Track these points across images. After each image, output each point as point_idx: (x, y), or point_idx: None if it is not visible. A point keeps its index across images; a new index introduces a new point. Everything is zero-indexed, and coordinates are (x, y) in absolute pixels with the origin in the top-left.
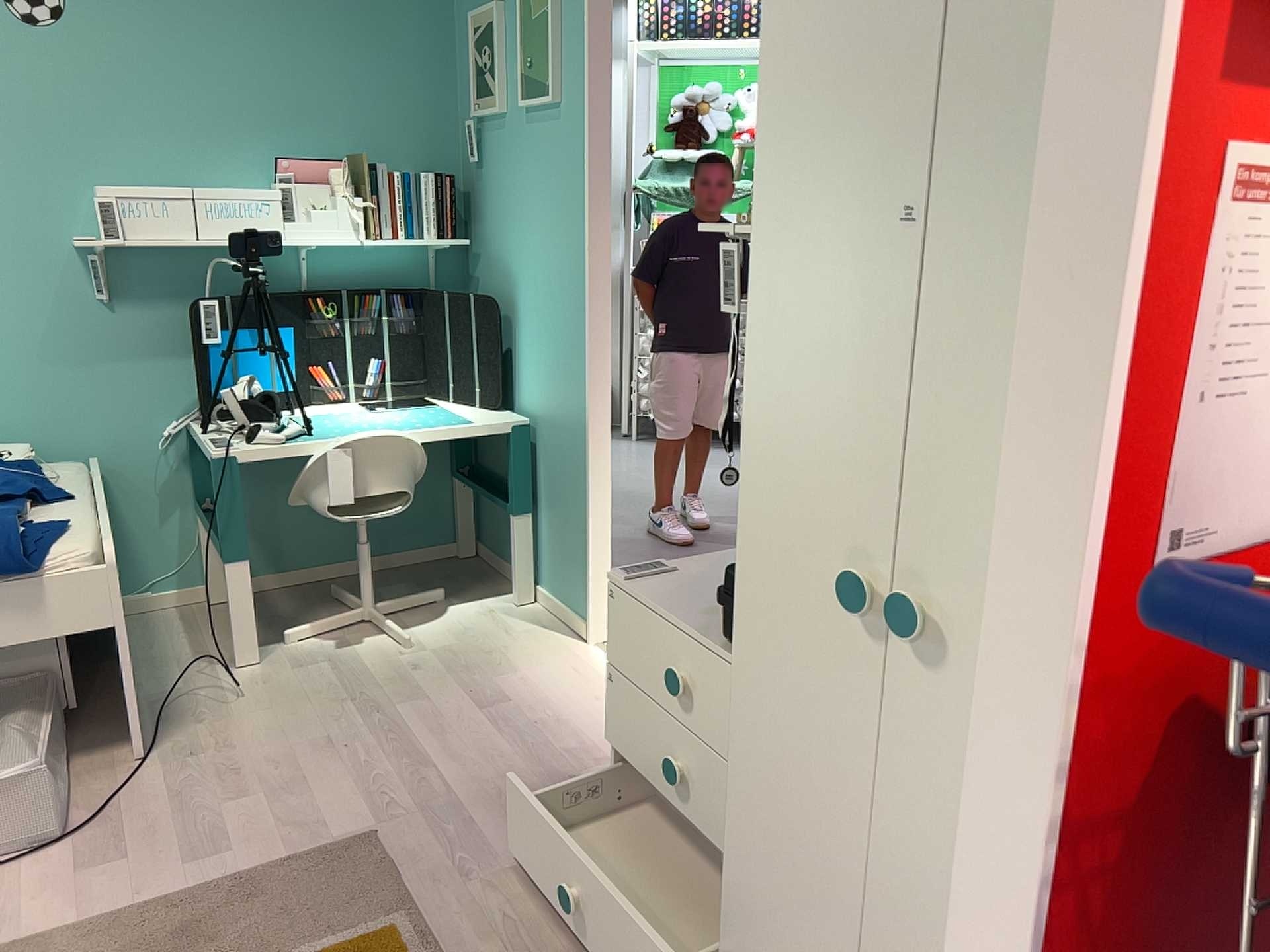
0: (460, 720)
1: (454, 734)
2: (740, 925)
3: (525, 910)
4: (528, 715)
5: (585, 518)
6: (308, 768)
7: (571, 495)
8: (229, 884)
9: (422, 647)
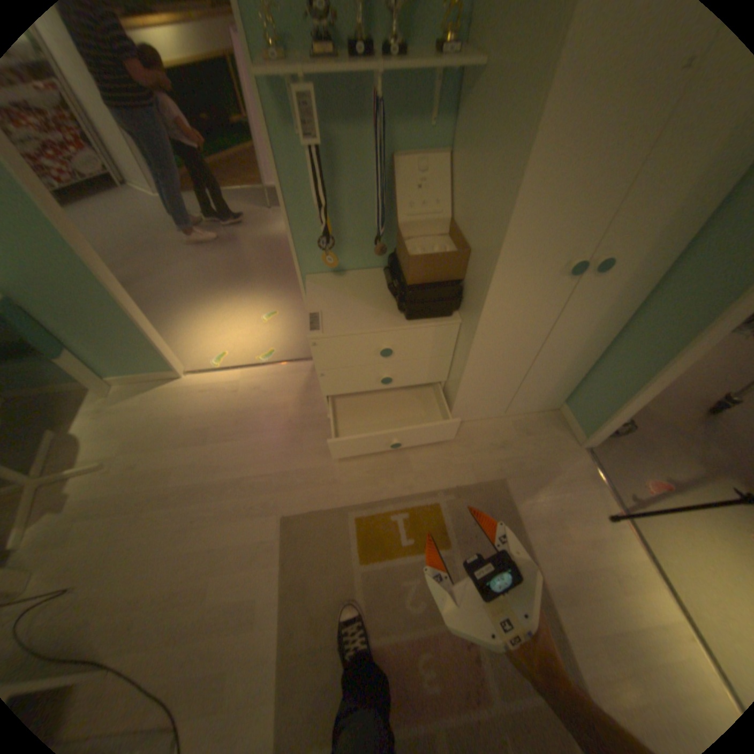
0: (208, 456)
1: (219, 462)
2: (466, 394)
3: (365, 463)
4: (227, 424)
5: (132, 325)
6: (199, 547)
7: (103, 319)
8: (285, 599)
9: (108, 459)
